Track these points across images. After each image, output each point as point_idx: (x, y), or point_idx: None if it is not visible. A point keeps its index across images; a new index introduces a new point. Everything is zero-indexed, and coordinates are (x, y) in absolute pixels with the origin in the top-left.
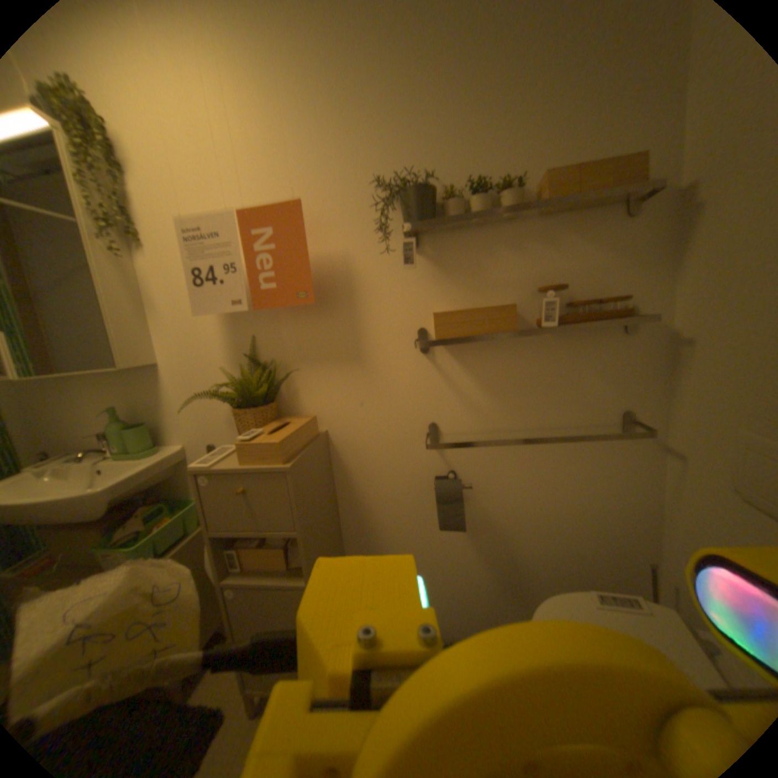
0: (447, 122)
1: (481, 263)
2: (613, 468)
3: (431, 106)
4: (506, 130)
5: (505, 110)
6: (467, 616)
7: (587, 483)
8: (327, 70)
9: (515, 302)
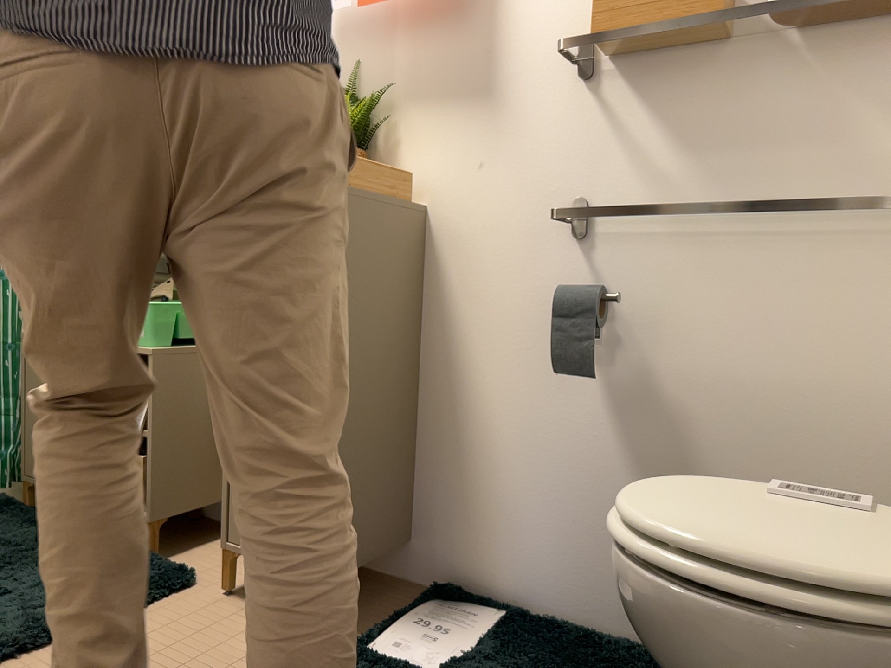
0: None
1: None
2: None
3: None
4: None
5: None
6: (588, 568)
7: (836, 328)
8: None
9: None
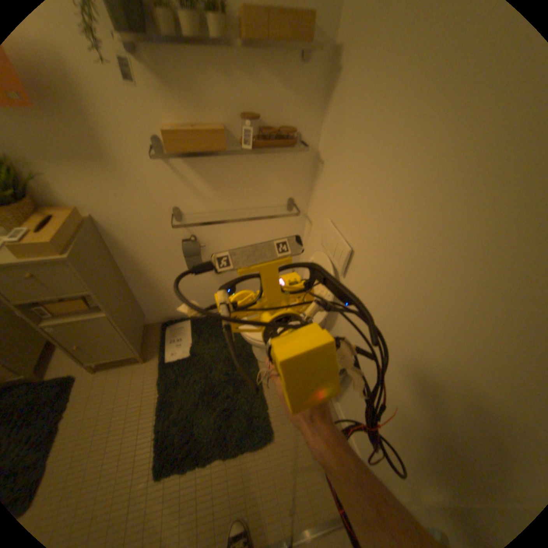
0: None
1: (196, 81)
2: (280, 228)
3: None
4: None
5: None
6: (209, 302)
7: (267, 236)
8: None
9: (225, 122)
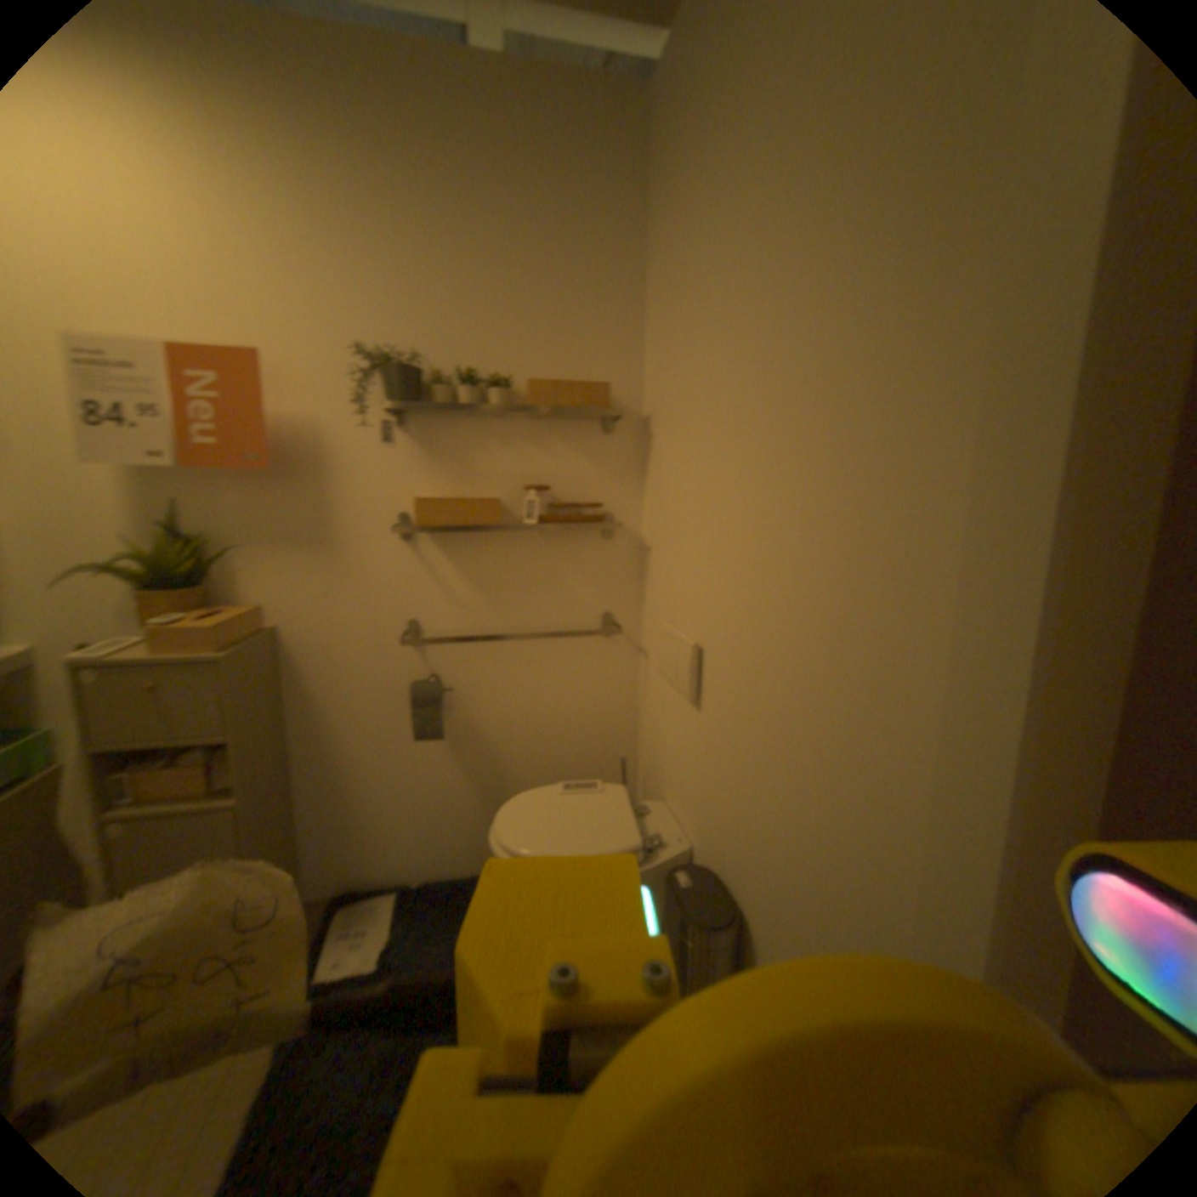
0: (436, 306)
1: (469, 452)
2: (593, 667)
3: (419, 285)
4: (494, 329)
5: (494, 310)
6: (447, 845)
7: (571, 682)
8: (299, 213)
9: (502, 496)
